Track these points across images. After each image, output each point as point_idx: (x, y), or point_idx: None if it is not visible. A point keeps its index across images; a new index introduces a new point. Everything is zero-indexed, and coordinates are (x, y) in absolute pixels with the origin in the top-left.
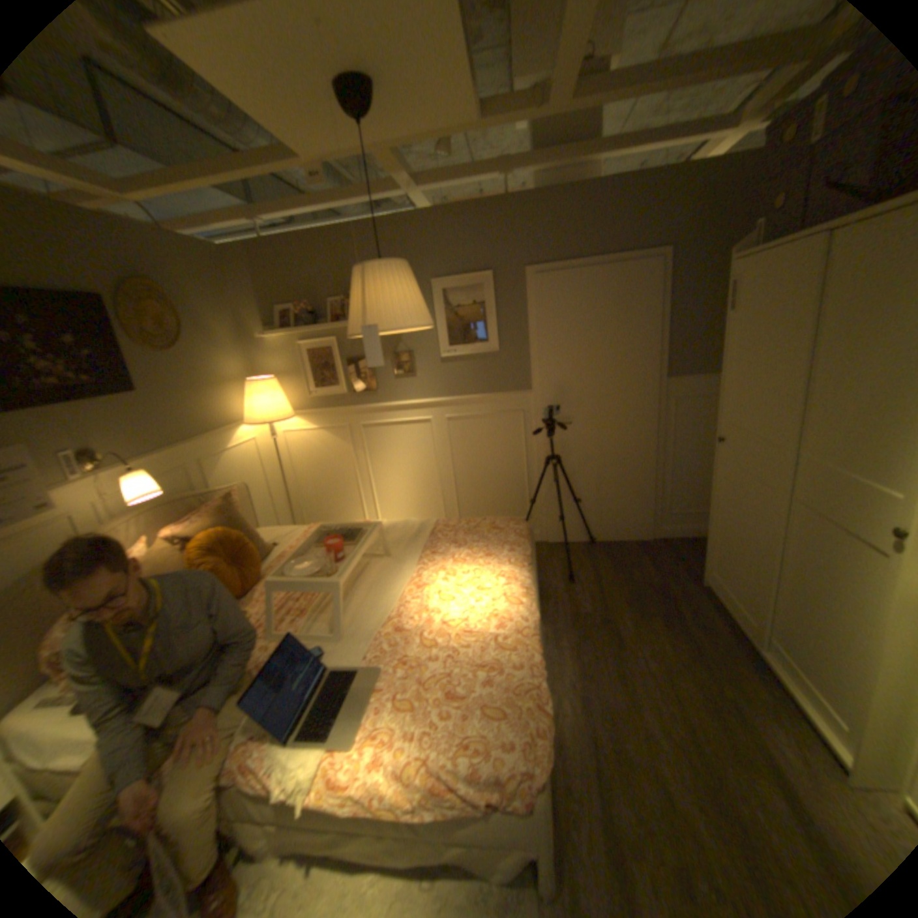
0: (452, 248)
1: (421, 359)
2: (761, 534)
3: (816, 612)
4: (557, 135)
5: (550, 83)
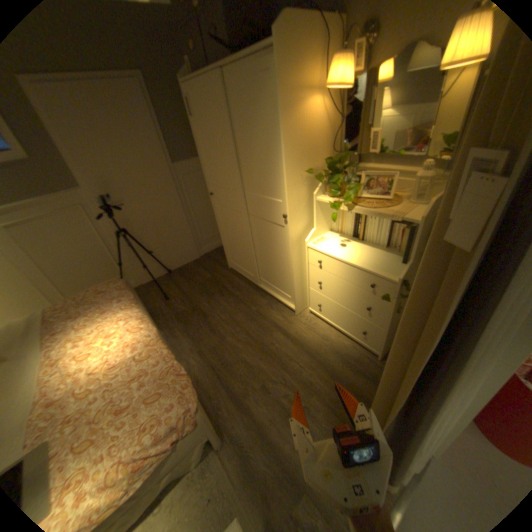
0: None
1: None
2: (243, 235)
3: (270, 259)
4: None
5: None
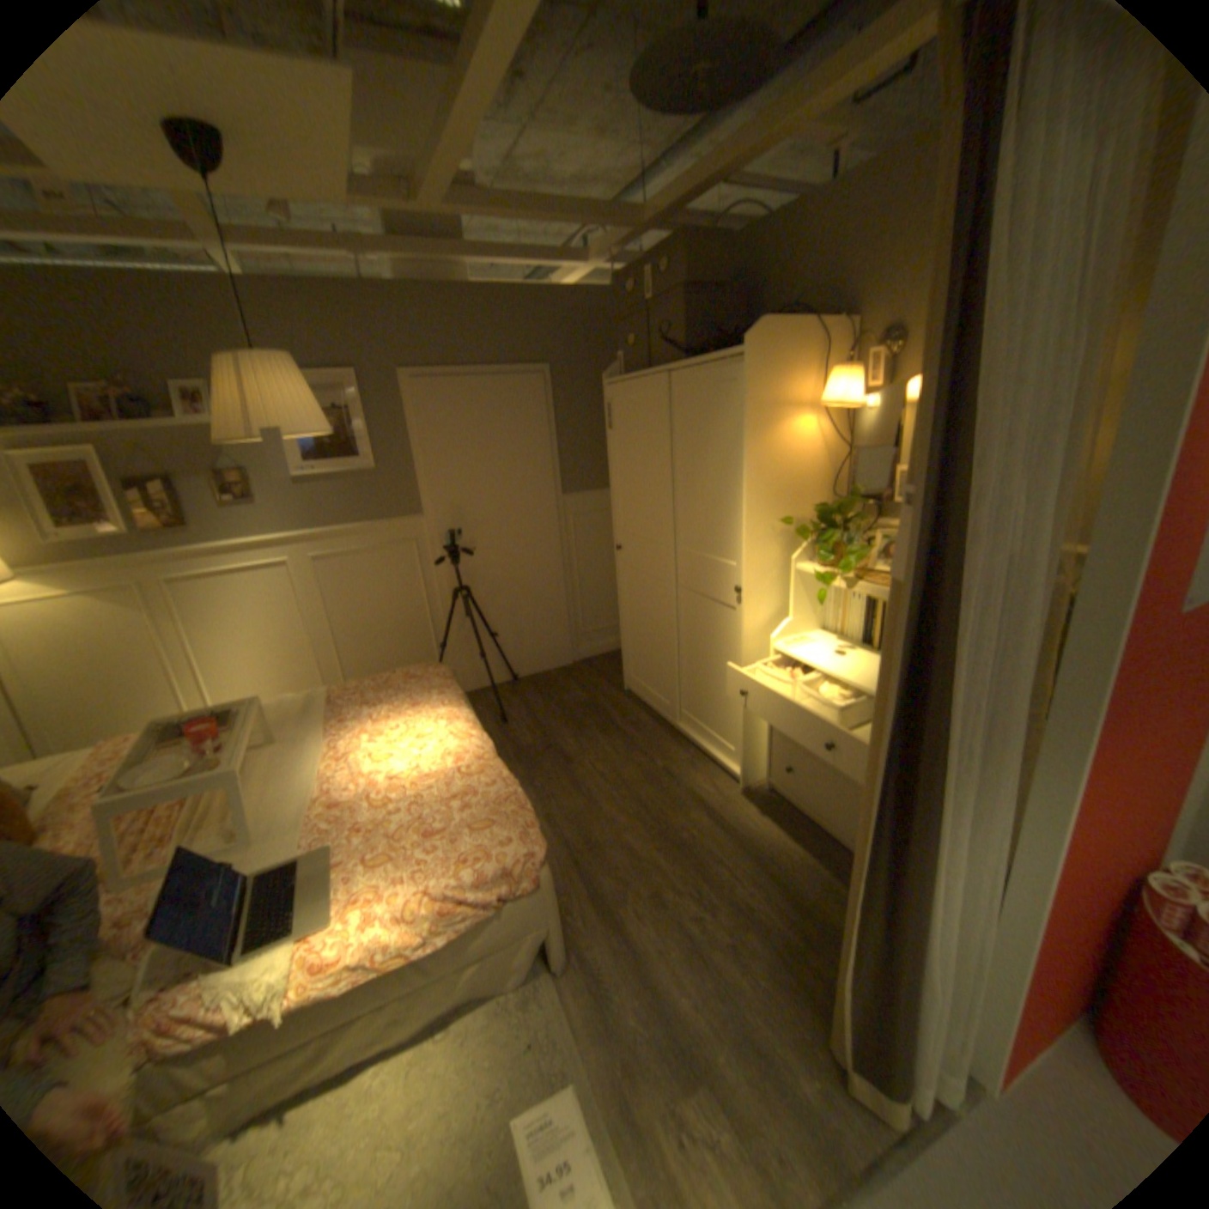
0: (293, 334)
1: (262, 478)
2: (661, 622)
3: (704, 670)
4: (414, 224)
5: (417, 181)
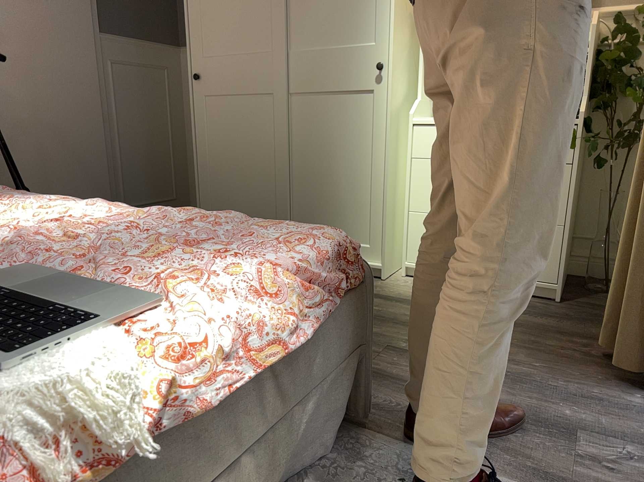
0: None
1: None
2: (264, 143)
3: (326, 175)
4: None
5: None
